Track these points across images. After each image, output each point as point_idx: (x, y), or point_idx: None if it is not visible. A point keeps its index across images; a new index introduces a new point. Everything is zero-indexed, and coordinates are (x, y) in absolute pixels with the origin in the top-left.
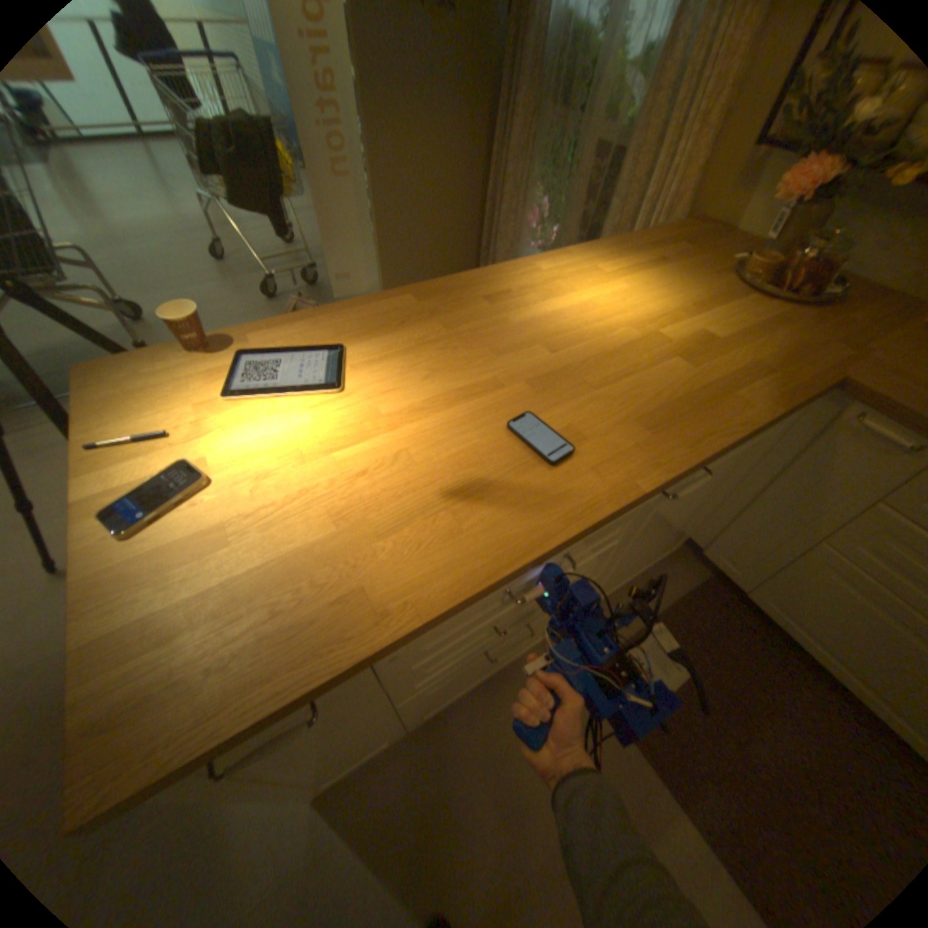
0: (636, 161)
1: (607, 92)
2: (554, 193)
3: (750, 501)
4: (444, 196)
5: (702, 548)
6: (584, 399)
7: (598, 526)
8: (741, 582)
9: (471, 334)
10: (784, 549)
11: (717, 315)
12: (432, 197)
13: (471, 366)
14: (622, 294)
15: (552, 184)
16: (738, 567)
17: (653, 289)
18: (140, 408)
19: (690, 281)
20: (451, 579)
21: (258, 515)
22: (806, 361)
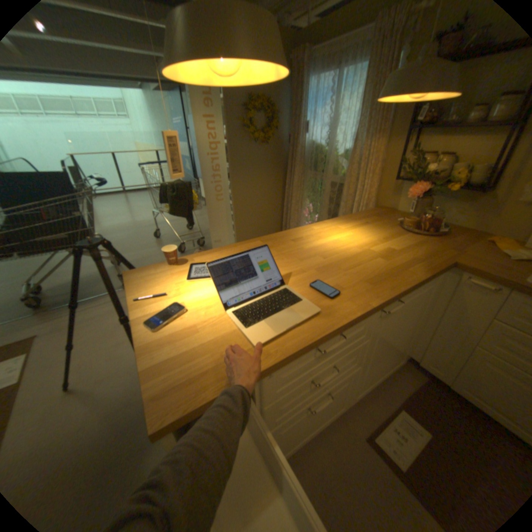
0: (348, 187)
1: (332, 165)
2: (314, 202)
3: (435, 330)
4: (265, 206)
5: (419, 362)
6: (341, 274)
7: (355, 321)
8: (444, 379)
9: (287, 253)
10: (459, 354)
11: (394, 241)
12: (260, 206)
13: (290, 265)
14: (351, 236)
15: (313, 198)
16: (440, 370)
17: (364, 233)
18: (153, 285)
19: (380, 230)
20: (294, 341)
21: (209, 321)
22: (437, 256)
